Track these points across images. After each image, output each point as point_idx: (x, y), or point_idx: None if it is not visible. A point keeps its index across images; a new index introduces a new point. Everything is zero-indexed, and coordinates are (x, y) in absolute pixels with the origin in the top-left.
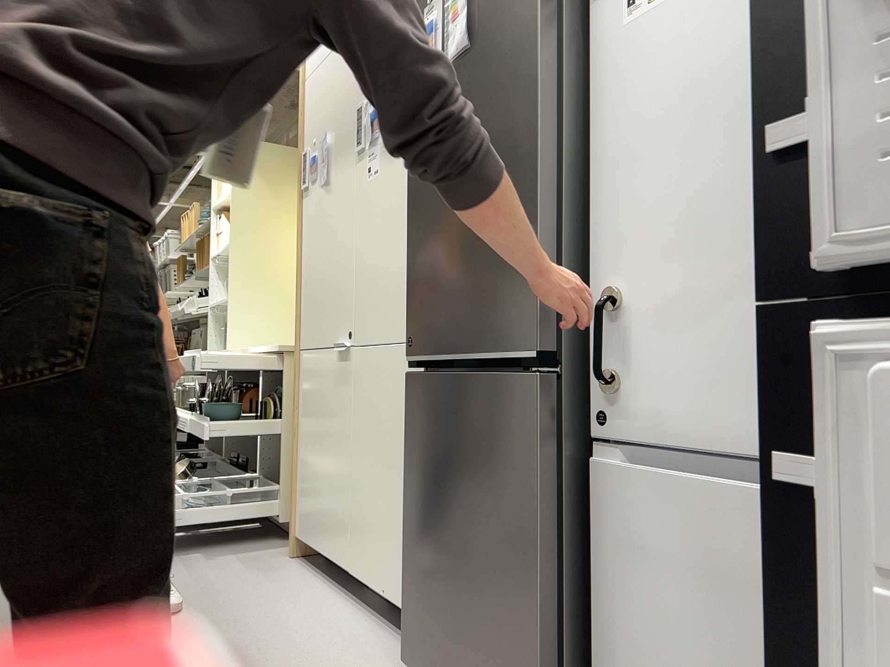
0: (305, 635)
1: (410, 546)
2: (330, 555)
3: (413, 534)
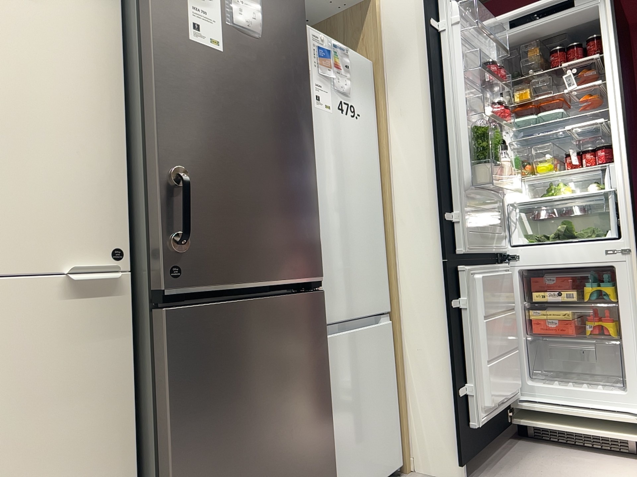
0: None
1: None
2: None
3: None
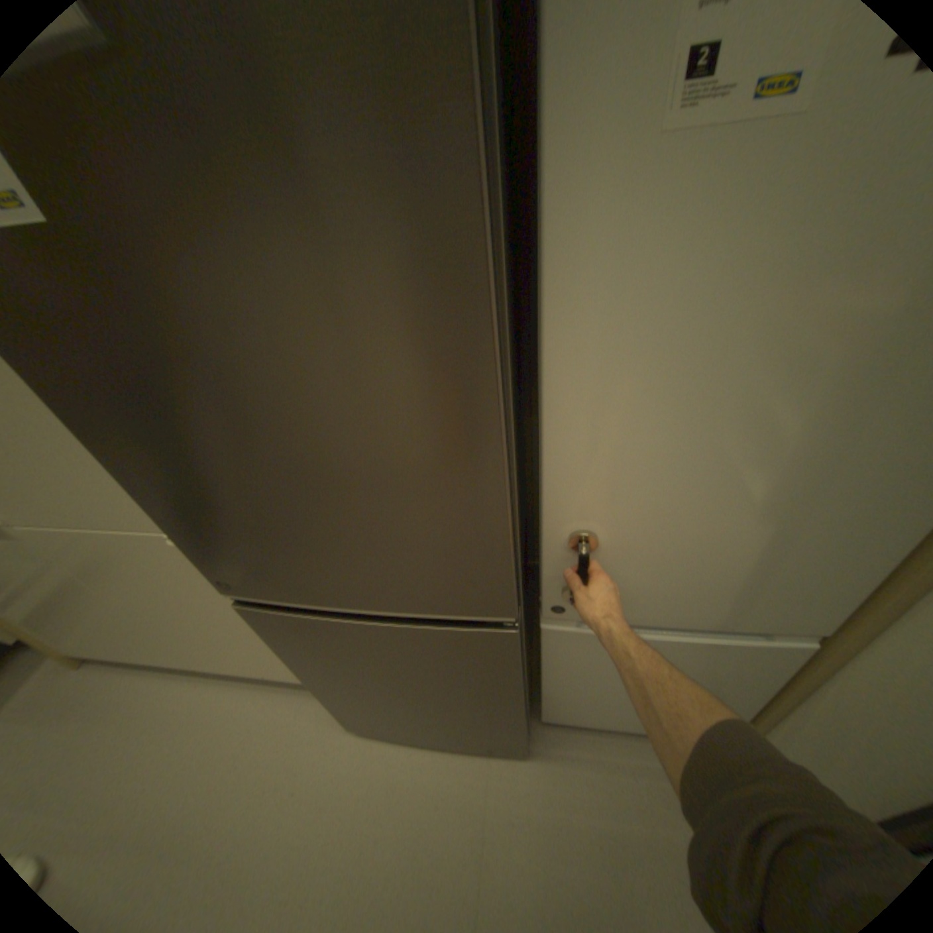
0: (219, 762)
1: (319, 693)
2: (146, 663)
3: (324, 690)
